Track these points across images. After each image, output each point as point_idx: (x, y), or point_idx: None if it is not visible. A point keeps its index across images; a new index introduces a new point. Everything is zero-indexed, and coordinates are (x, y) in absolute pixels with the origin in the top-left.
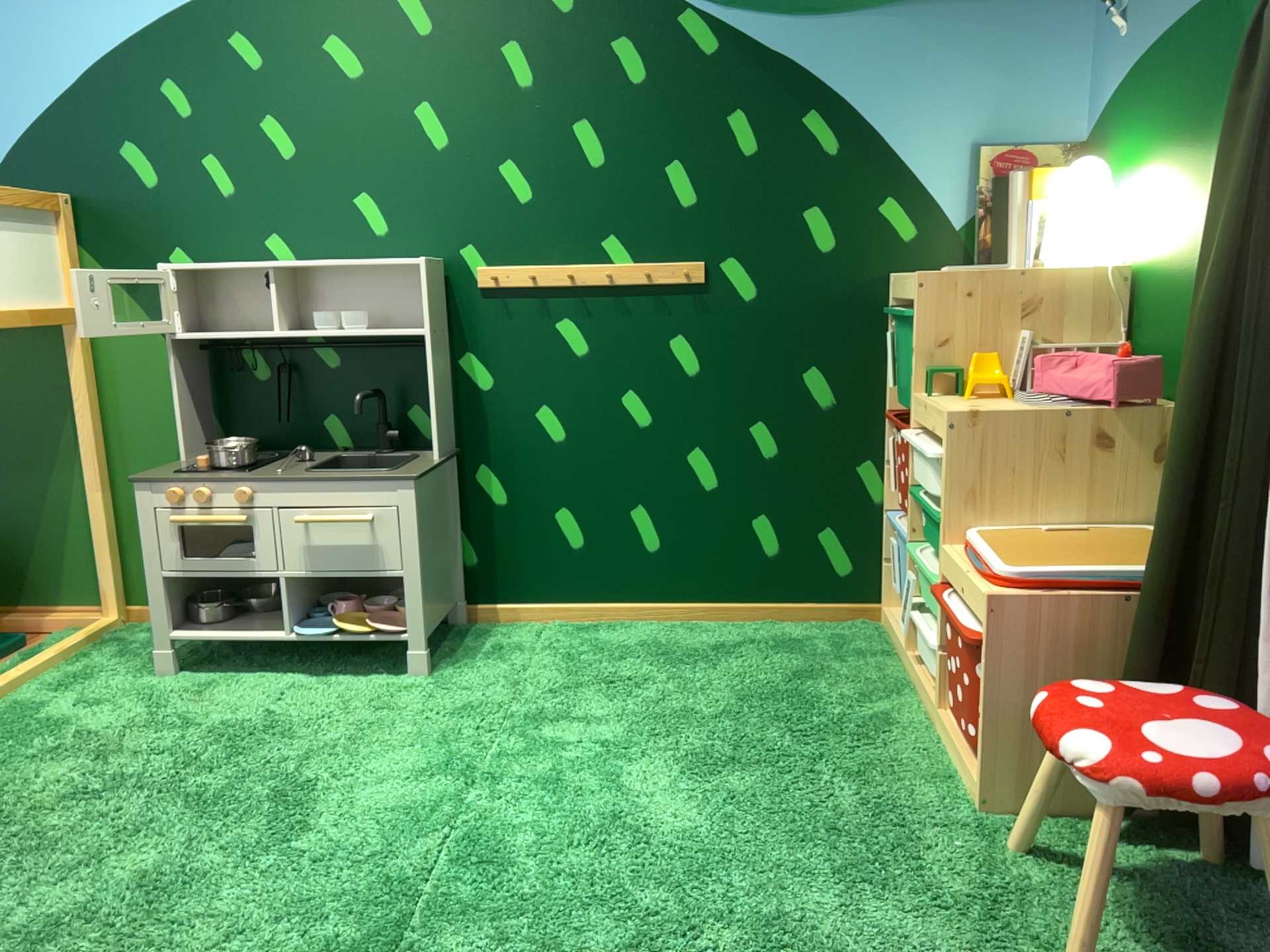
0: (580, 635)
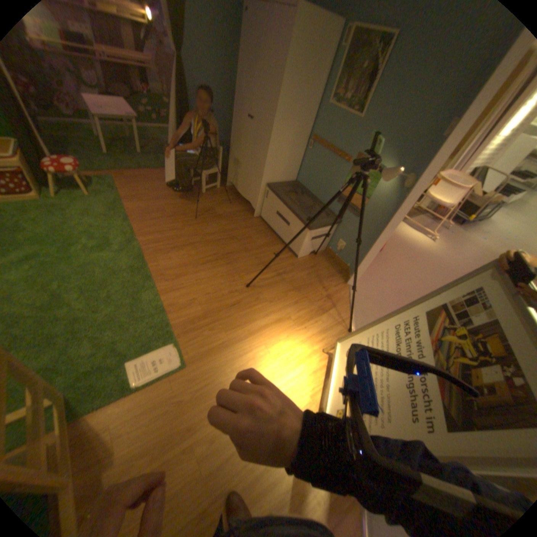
0: None
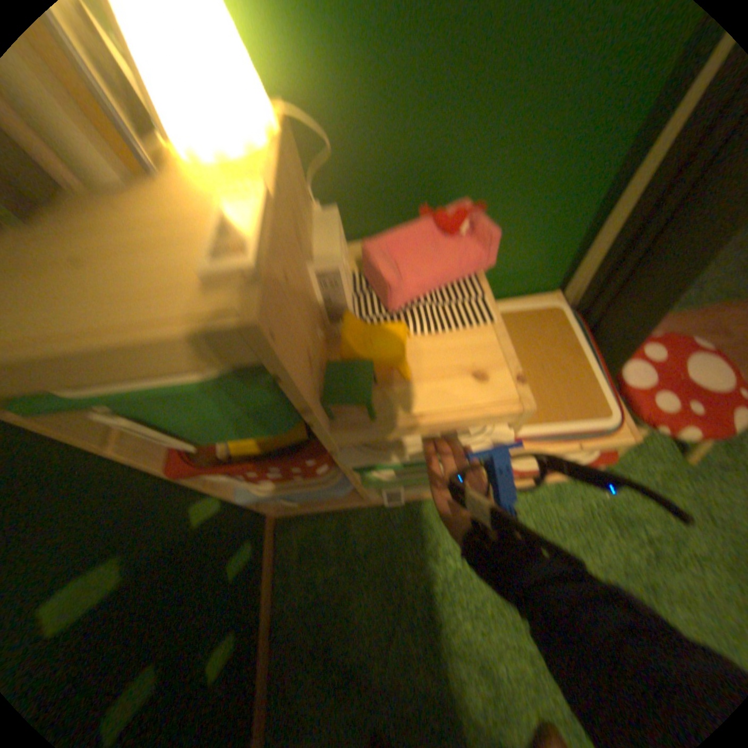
0: None
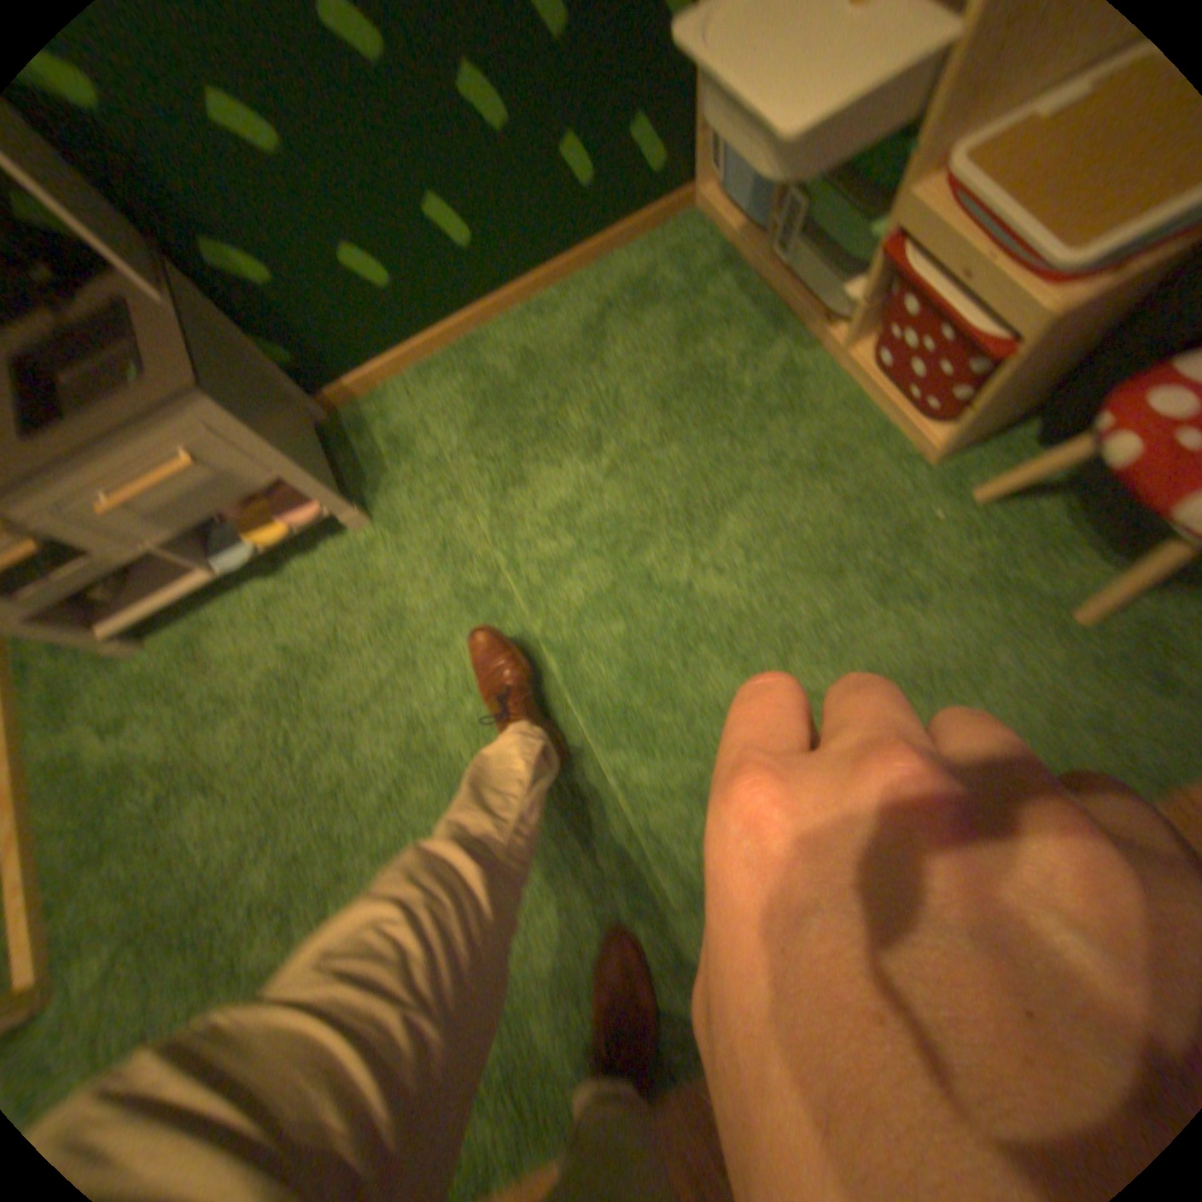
0: (449, 375)
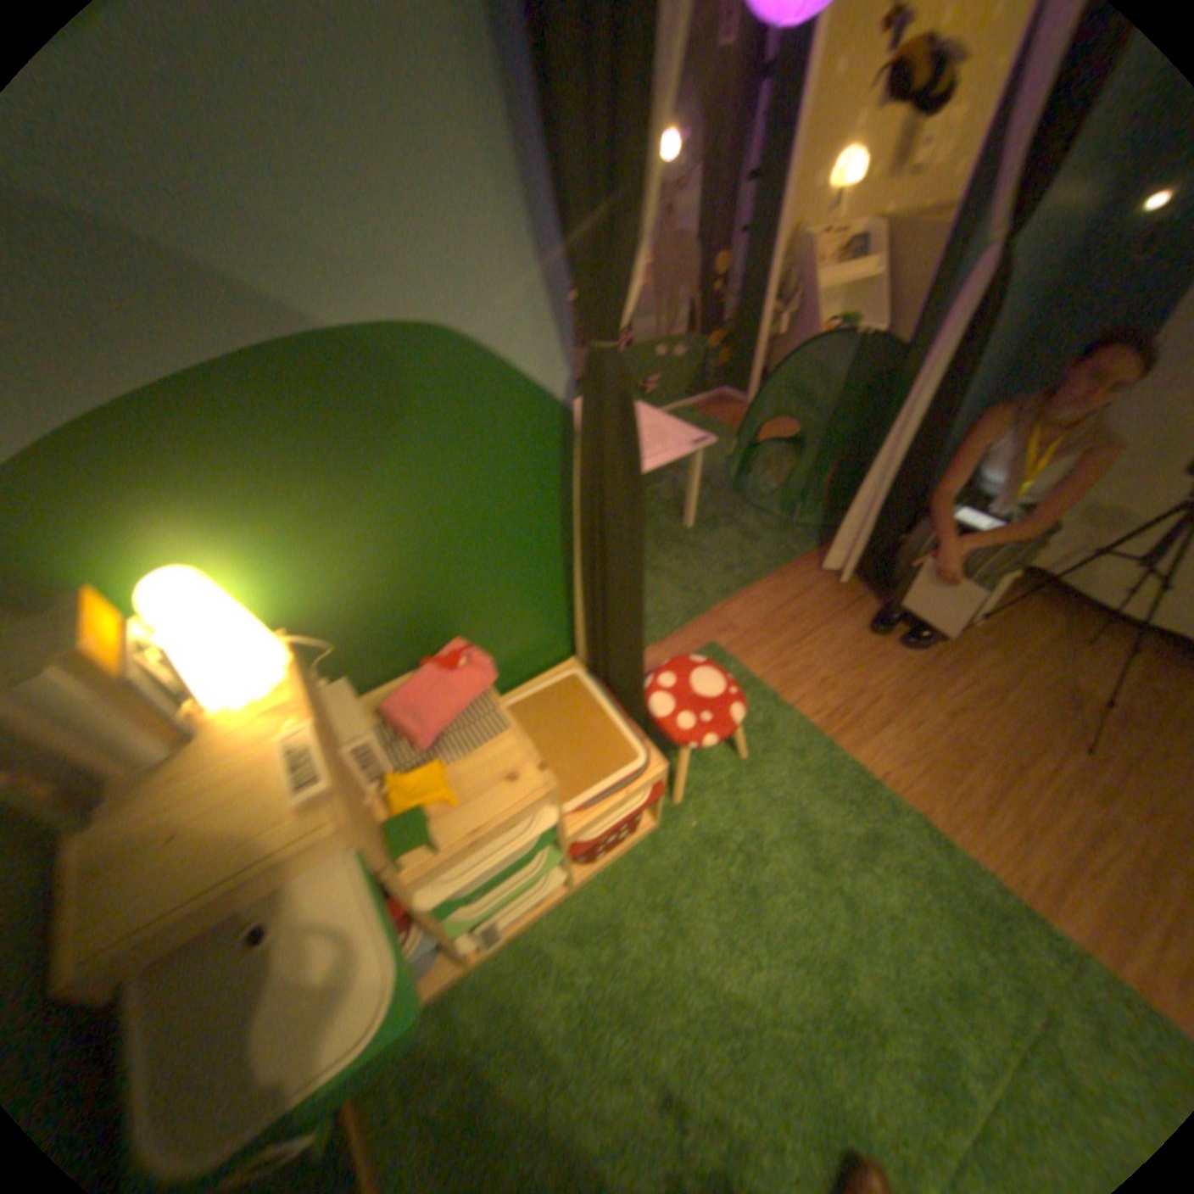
0: None
